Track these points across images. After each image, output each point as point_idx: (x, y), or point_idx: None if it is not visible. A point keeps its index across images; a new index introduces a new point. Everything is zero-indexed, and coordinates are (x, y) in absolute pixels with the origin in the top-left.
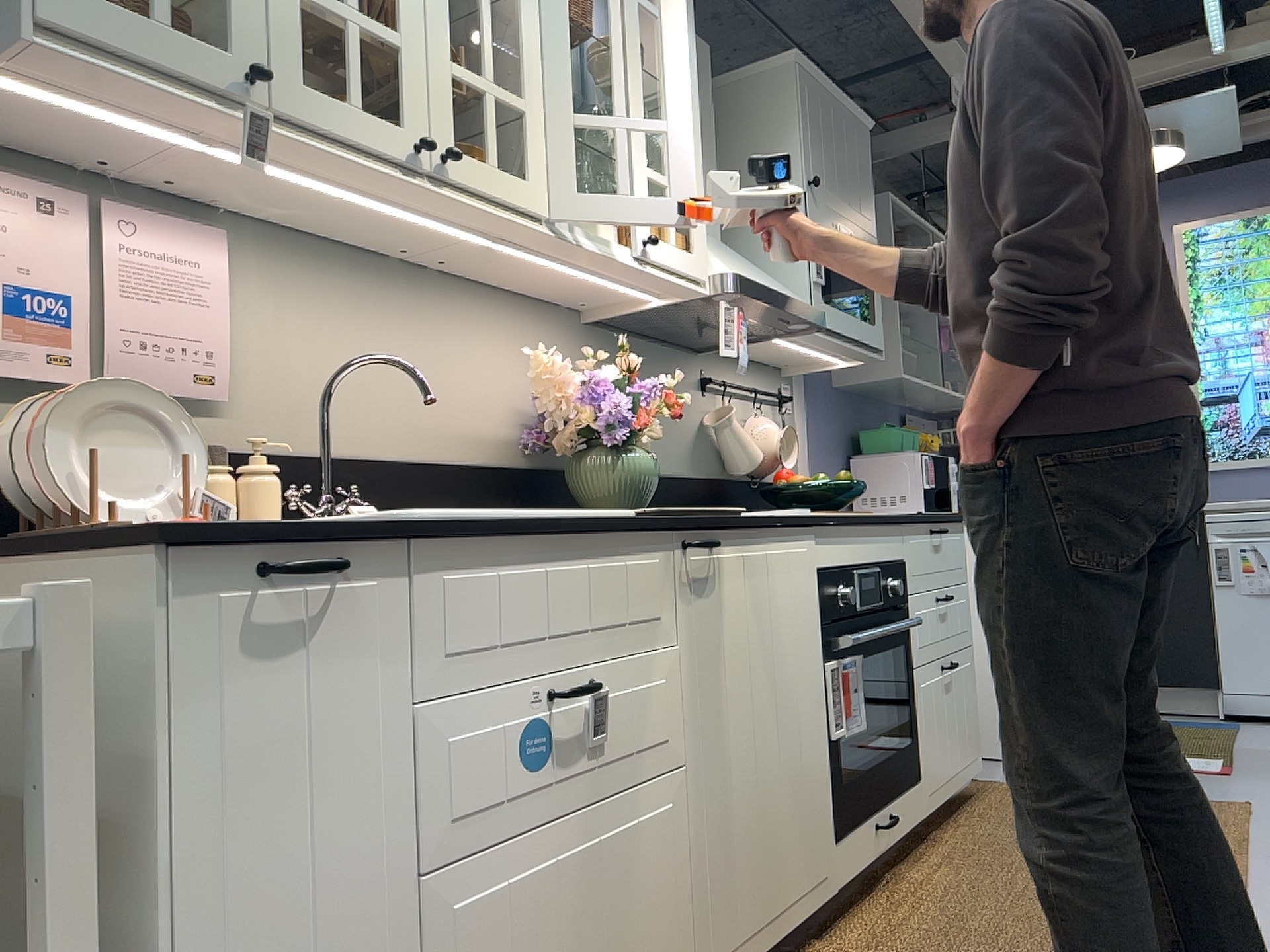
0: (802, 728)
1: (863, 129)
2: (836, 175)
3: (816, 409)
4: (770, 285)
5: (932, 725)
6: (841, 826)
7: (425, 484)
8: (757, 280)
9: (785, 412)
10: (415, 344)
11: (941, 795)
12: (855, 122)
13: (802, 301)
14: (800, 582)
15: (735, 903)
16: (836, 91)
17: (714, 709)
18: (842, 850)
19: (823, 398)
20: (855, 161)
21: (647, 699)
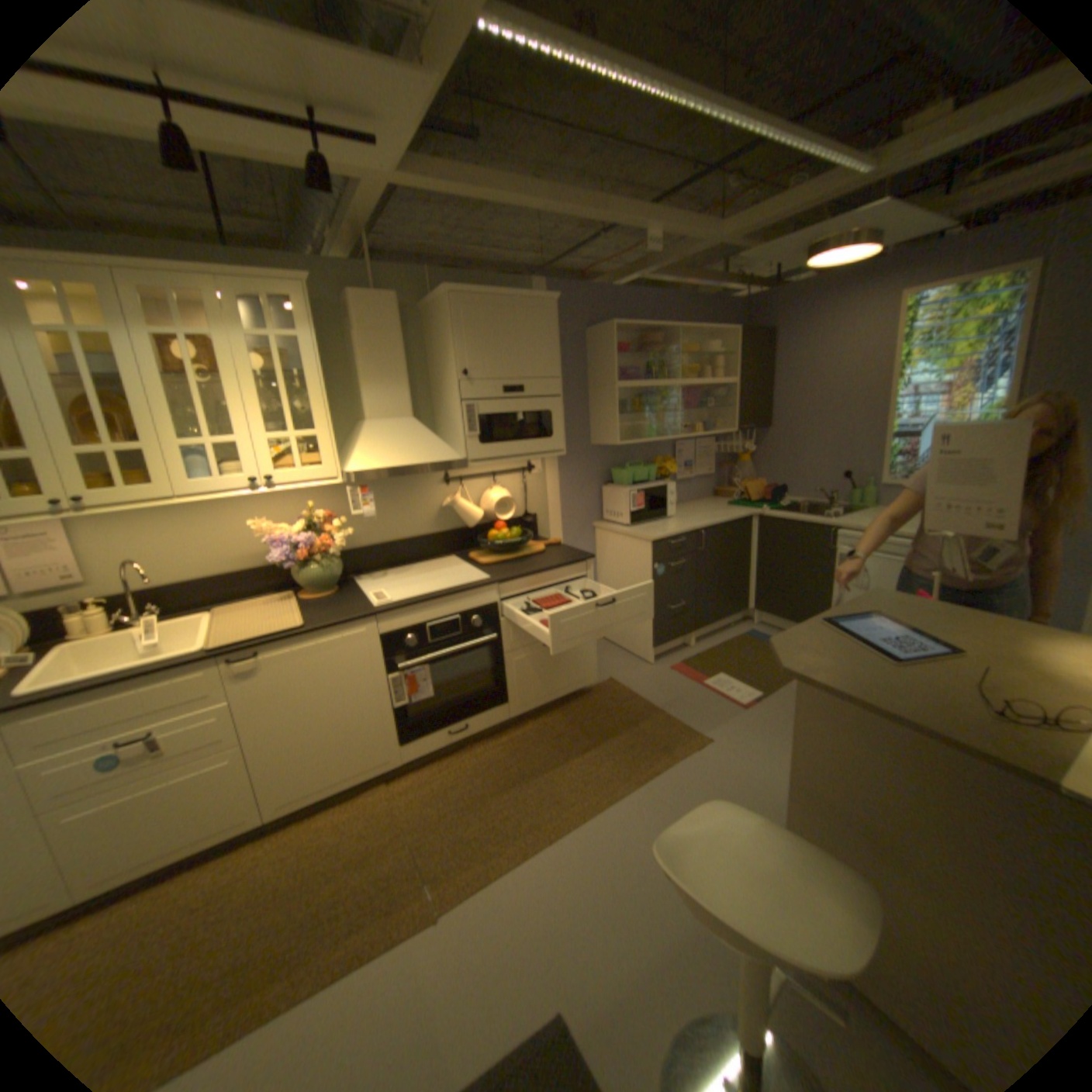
0: (359, 708)
1: (543, 303)
2: (500, 353)
3: (566, 464)
4: (404, 459)
5: (524, 676)
6: (406, 739)
7: (216, 584)
8: (389, 461)
9: (522, 479)
10: (201, 524)
11: (532, 705)
12: (531, 302)
13: (441, 458)
14: (356, 646)
15: (293, 785)
16: (501, 291)
17: (266, 718)
18: (407, 748)
19: (574, 455)
20: (528, 333)
21: (201, 728)
